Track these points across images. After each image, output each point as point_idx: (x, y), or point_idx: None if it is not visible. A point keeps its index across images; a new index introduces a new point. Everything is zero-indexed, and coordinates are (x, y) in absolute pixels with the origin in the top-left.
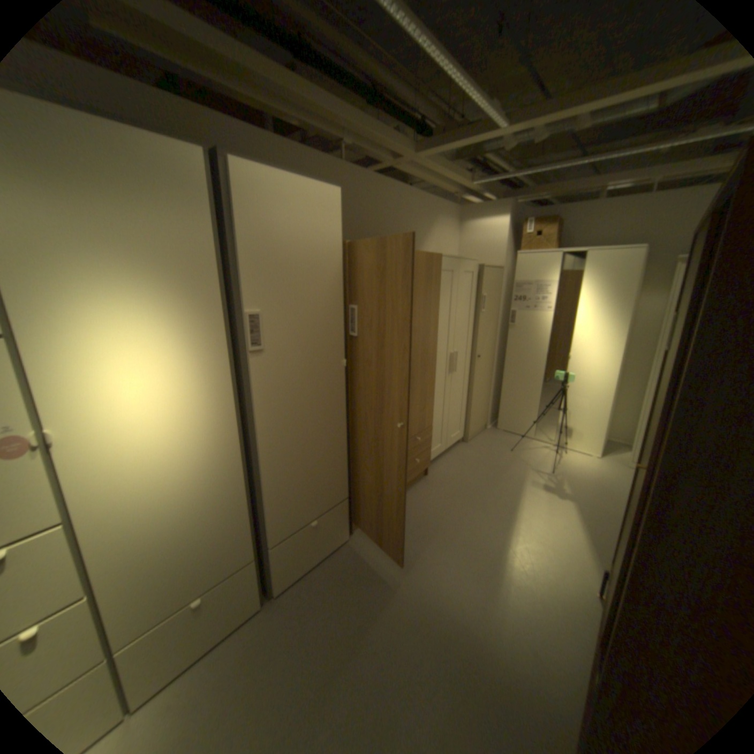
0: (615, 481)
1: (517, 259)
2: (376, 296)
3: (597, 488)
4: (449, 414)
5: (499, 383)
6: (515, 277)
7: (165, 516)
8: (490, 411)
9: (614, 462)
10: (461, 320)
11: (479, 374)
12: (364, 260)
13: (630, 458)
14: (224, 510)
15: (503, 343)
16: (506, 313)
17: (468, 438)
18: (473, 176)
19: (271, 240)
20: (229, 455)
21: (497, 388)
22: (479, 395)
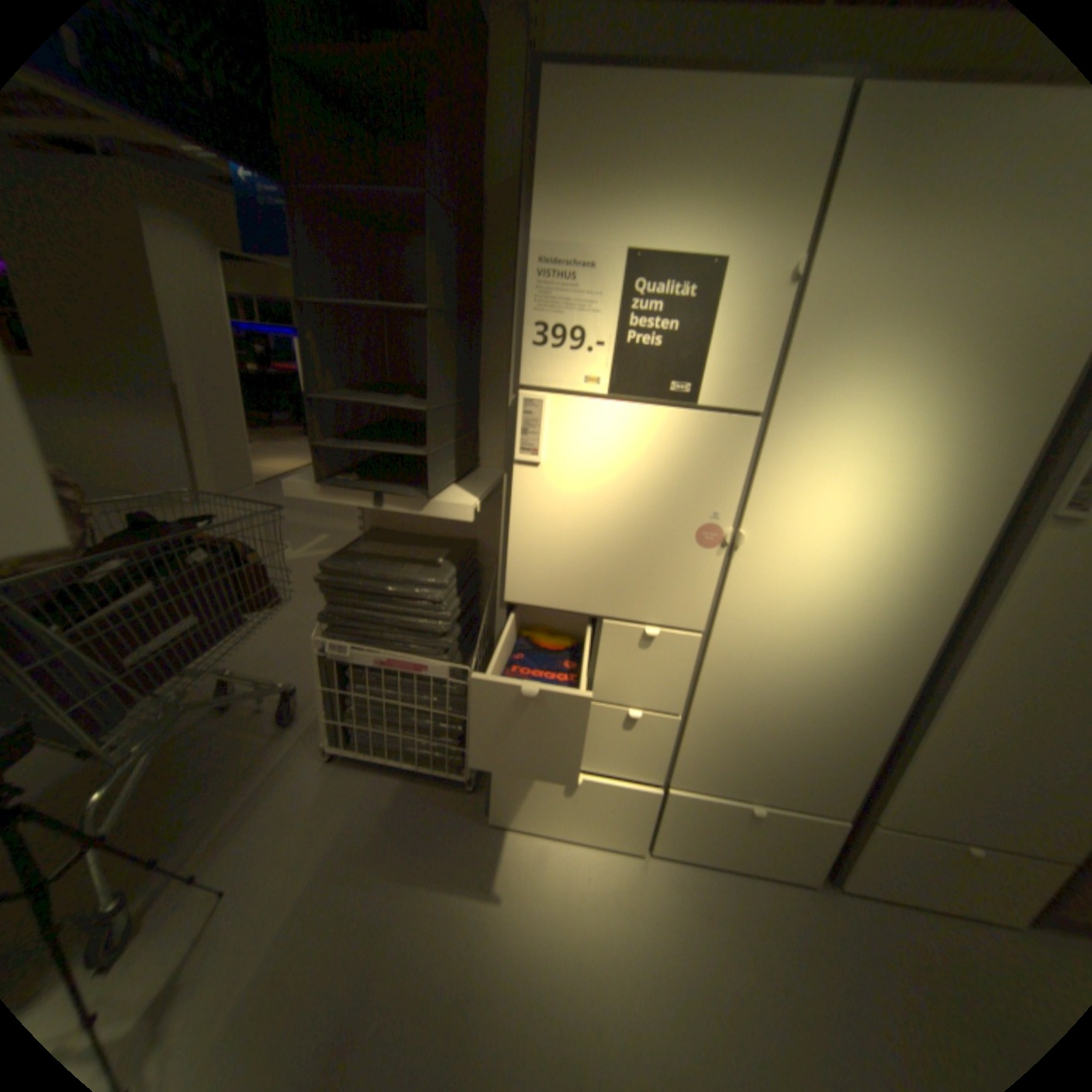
0: None
1: None
2: None
3: None
4: None
5: None
6: None
7: (791, 690)
8: None
9: None
10: None
11: None
12: None
13: None
14: (859, 731)
15: None
16: None
17: None
18: None
19: None
20: (914, 663)
21: None
22: None
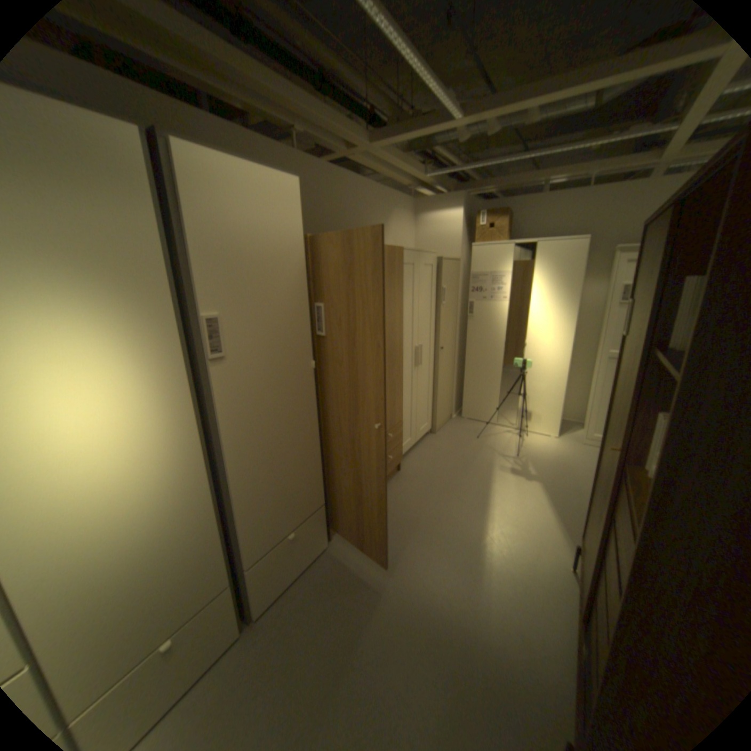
0: (573, 458)
1: (472, 250)
2: (342, 292)
3: (558, 467)
4: (417, 407)
5: (460, 373)
6: (471, 268)
7: (121, 555)
8: (454, 400)
9: (570, 439)
10: (424, 313)
11: (443, 366)
12: (327, 254)
13: (583, 435)
14: (191, 537)
15: (463, 333)
16: (464, 304)
17: (435, 429)
18: (426, 168)
19: (226, 234)
20: (193, 476)
21: (459, 378)
22: (444, 386)
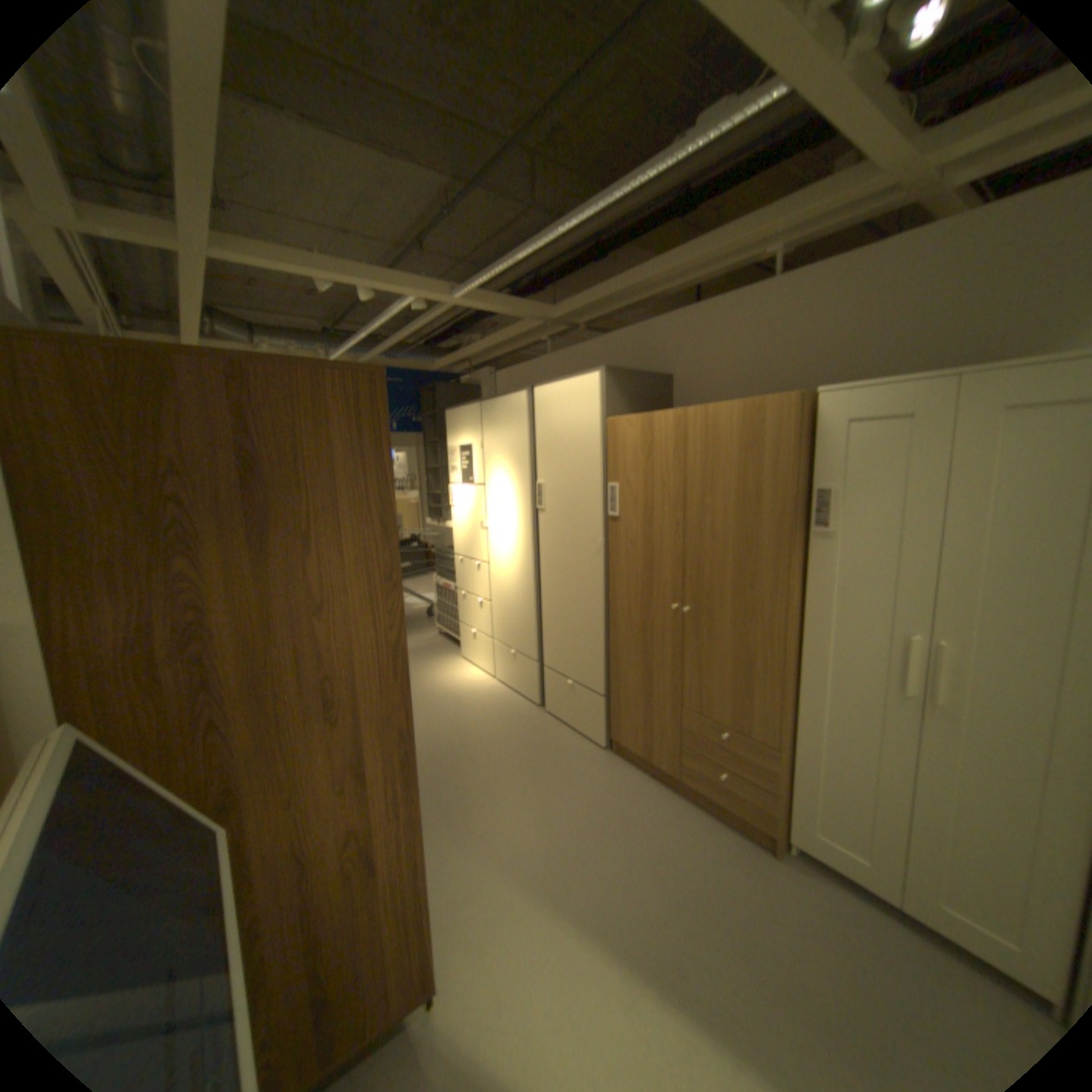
0: None
1: None
2: (639, 476)
3: None
4: (920, 817)
5: None
6: None
7: (509, 588)
8: None
9: None
10: (1000, 559)
11: None
12: (623, 435)
13: None
14: (526, 608)
15: None
16: None
17: None
18: None
19: (551, 434)
20: (529, 574)
21: None
22: None
